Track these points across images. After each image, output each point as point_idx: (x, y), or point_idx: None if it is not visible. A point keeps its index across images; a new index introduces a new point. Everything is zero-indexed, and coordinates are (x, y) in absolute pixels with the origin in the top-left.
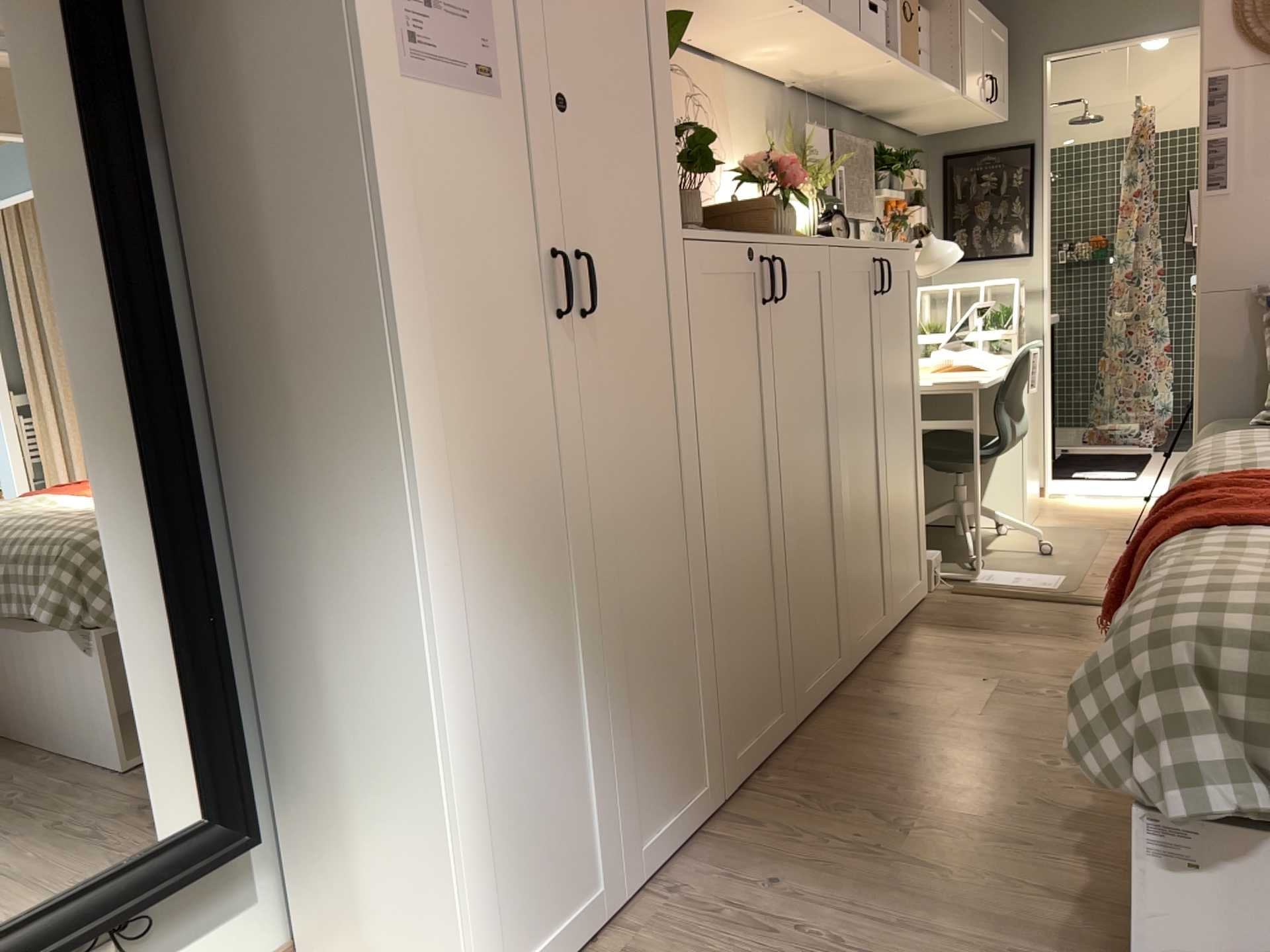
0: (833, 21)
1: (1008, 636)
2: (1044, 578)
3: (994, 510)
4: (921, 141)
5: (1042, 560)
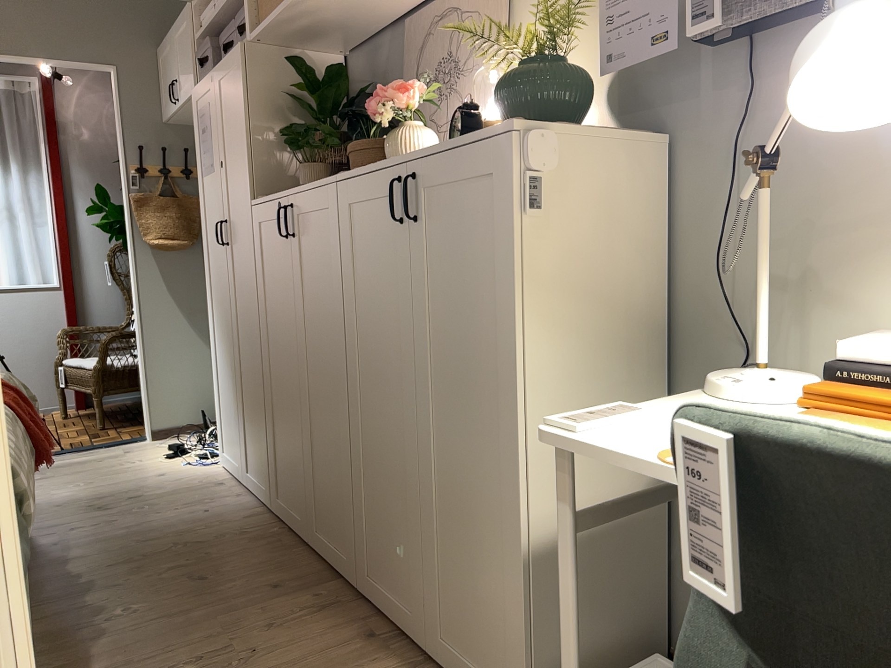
0: None
1: None
2: None
3: None
4: None
5: None
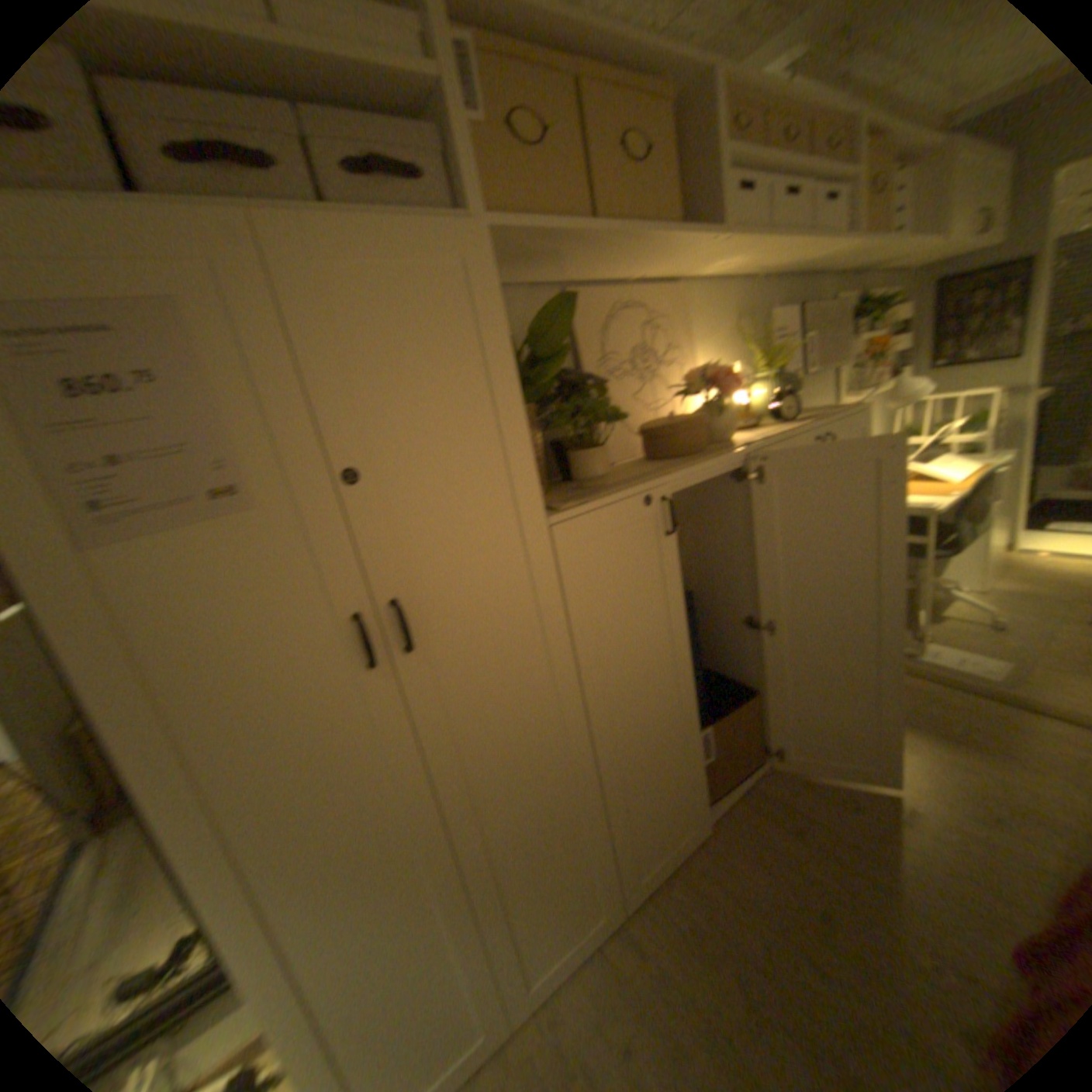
0: (770, 233)
1: (933, 742)
2: (988, 665)
3: (953, 581)
4: (915, 271)
5: (992, 638)
